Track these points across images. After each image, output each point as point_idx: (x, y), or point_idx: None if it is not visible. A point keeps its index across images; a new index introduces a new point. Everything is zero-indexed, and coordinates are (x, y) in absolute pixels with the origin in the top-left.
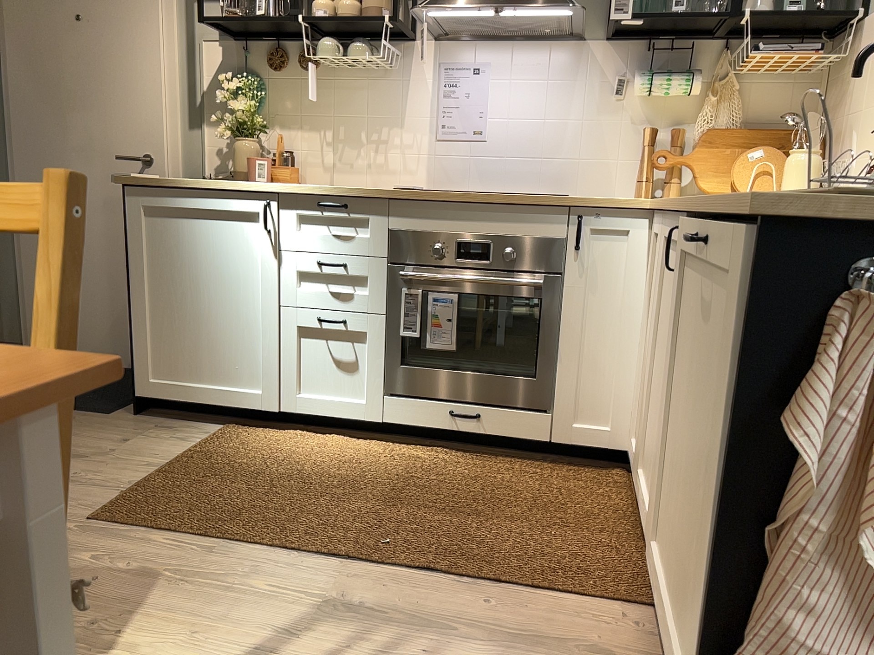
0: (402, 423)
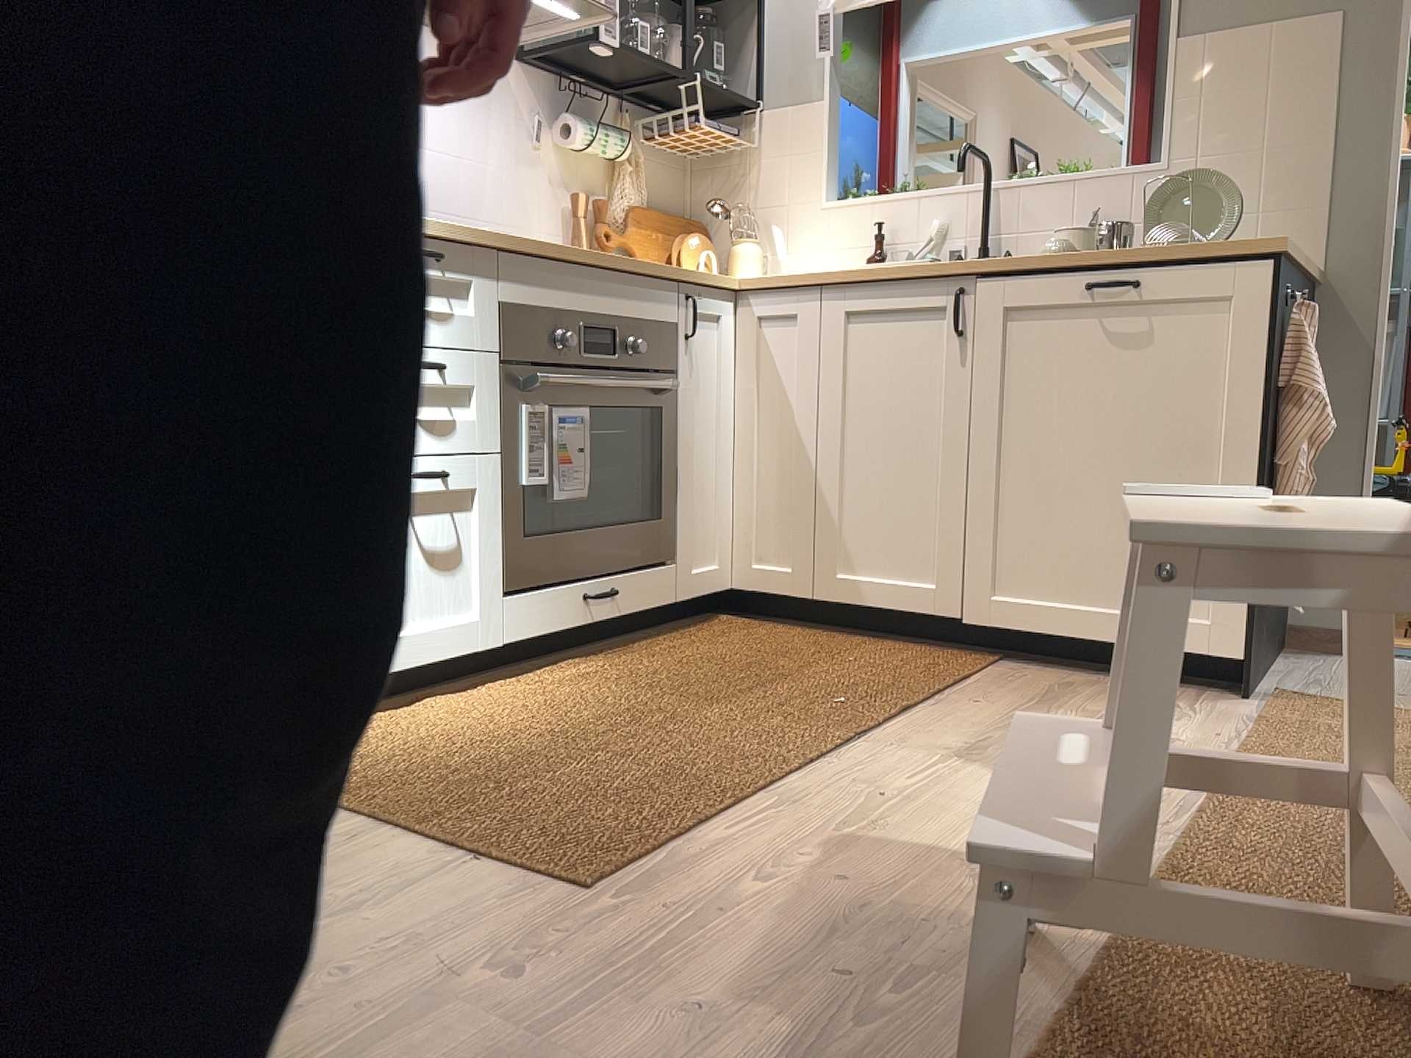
0: (529, 632)
